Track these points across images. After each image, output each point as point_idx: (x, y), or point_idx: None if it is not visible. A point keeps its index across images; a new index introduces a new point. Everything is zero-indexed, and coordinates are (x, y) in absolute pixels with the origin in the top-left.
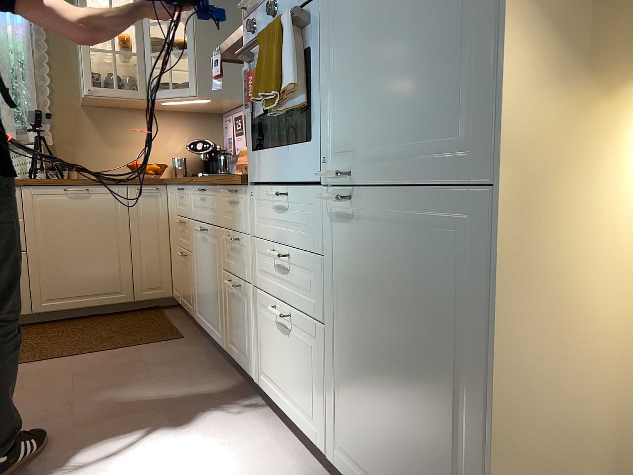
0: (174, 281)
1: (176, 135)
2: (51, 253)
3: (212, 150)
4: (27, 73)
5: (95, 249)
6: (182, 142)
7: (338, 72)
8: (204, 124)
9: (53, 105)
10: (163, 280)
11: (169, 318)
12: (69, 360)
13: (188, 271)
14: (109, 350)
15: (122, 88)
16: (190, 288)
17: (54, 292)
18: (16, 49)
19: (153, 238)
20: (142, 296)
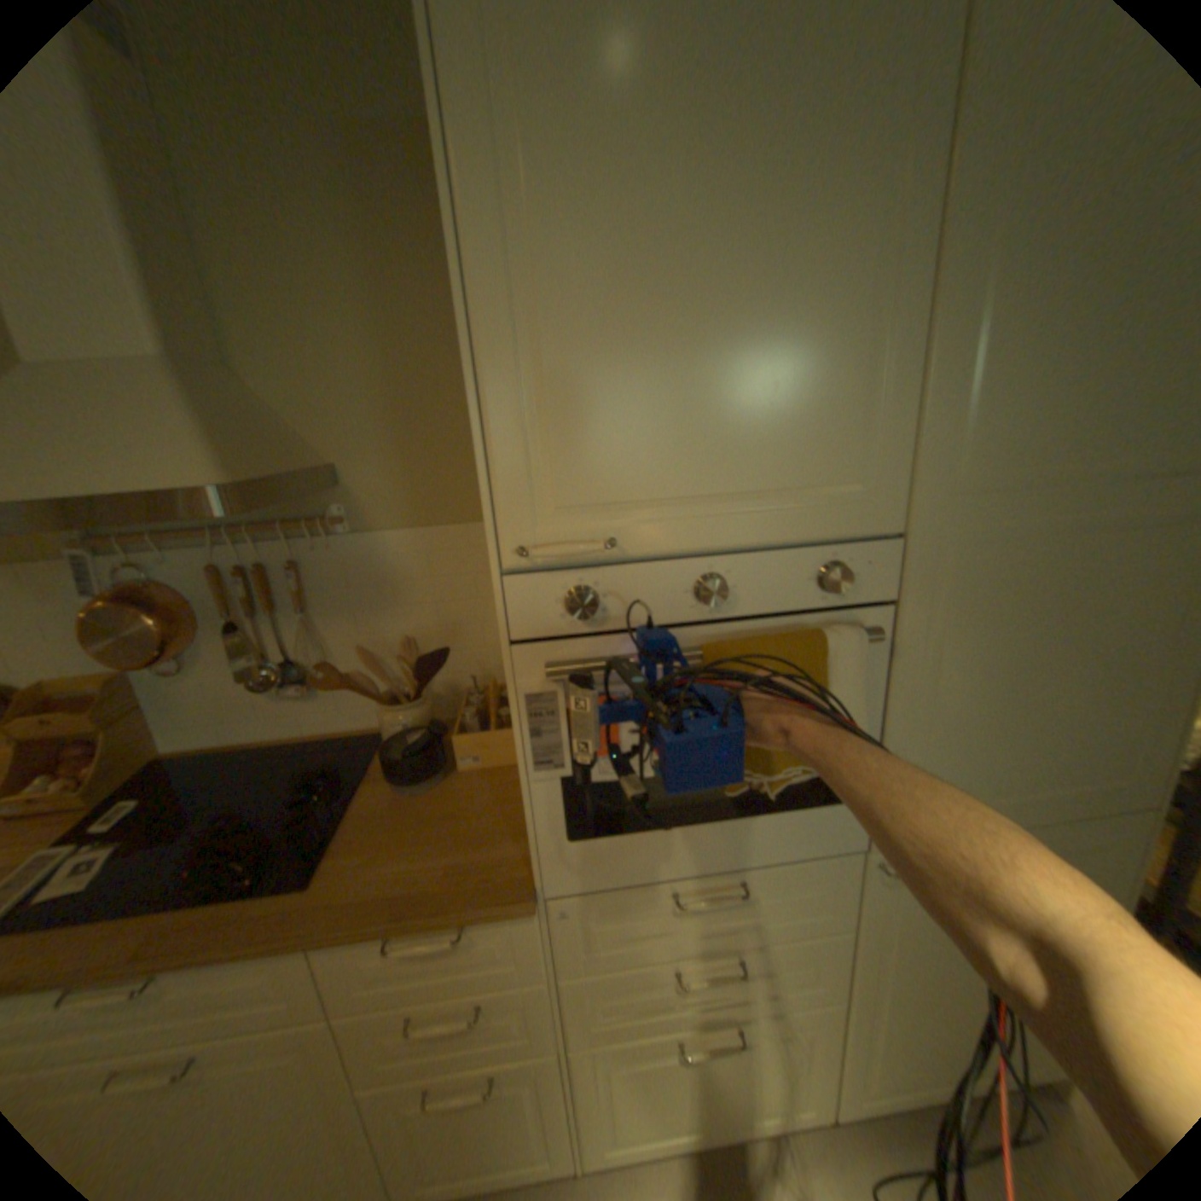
0: None
1: None
2: None
3: None
4: None
5: None
6: None
7: (923, 717)
8: None
9: None
10: None
11: None
12: None
13: None
14: None
15: None
16: None
17: None
18: None
19: None
20: None
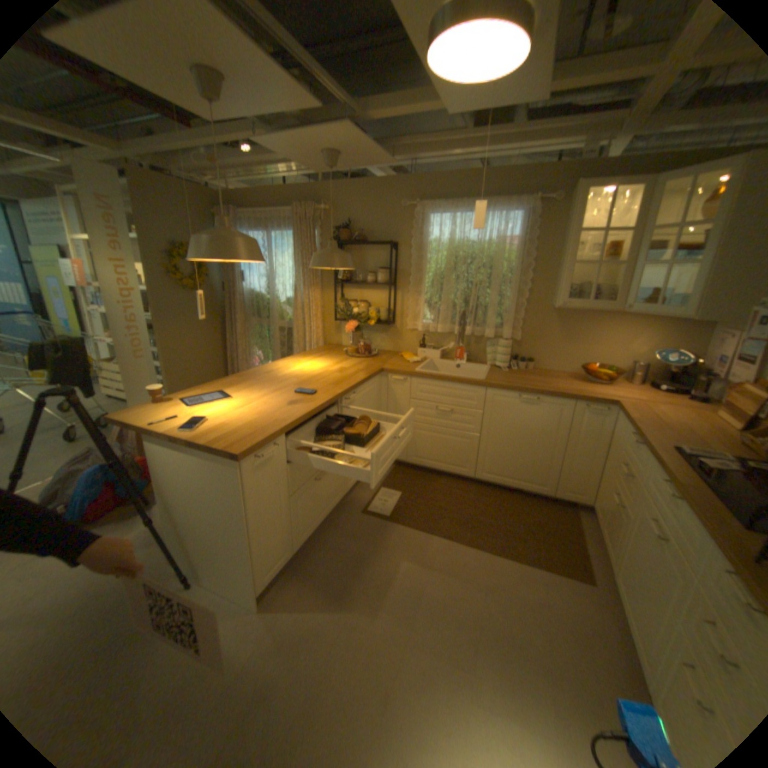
0: (601, 499)
1: (645, 338)
2: (498, 441)
3: (691, 364)
4: (513, 279)
5: (533, 448)
6: (652, 345)
7: None
8: (688, 327)
9: (528, 305)
10: (589, 491)
11: (586, 533)
12: (489, 558)
13: (622, 524)
14: (522, 563)
15: (599, 294)
16: (620, 543)
17: (493, 469)
18: (509, 259)
19: (590, 453)
20: (564, 497)
